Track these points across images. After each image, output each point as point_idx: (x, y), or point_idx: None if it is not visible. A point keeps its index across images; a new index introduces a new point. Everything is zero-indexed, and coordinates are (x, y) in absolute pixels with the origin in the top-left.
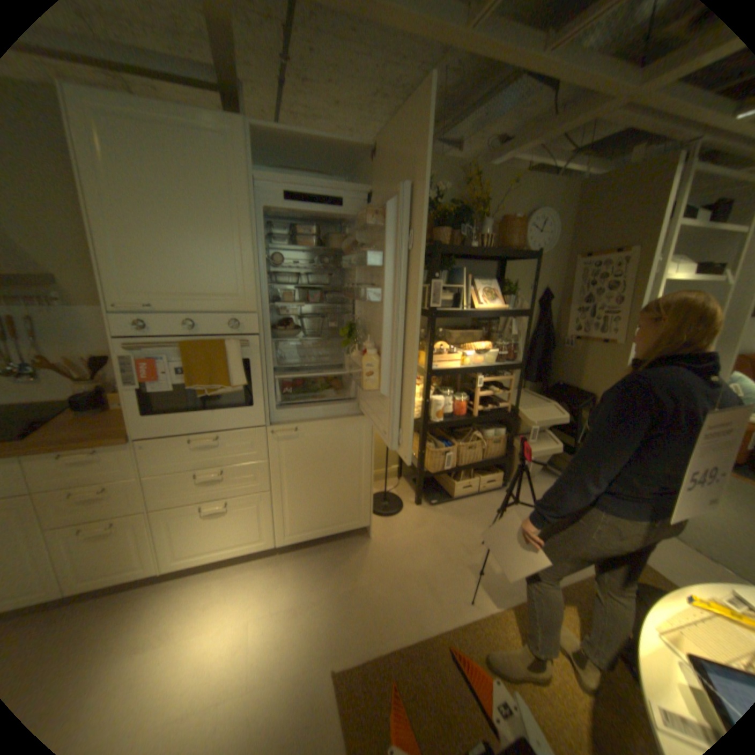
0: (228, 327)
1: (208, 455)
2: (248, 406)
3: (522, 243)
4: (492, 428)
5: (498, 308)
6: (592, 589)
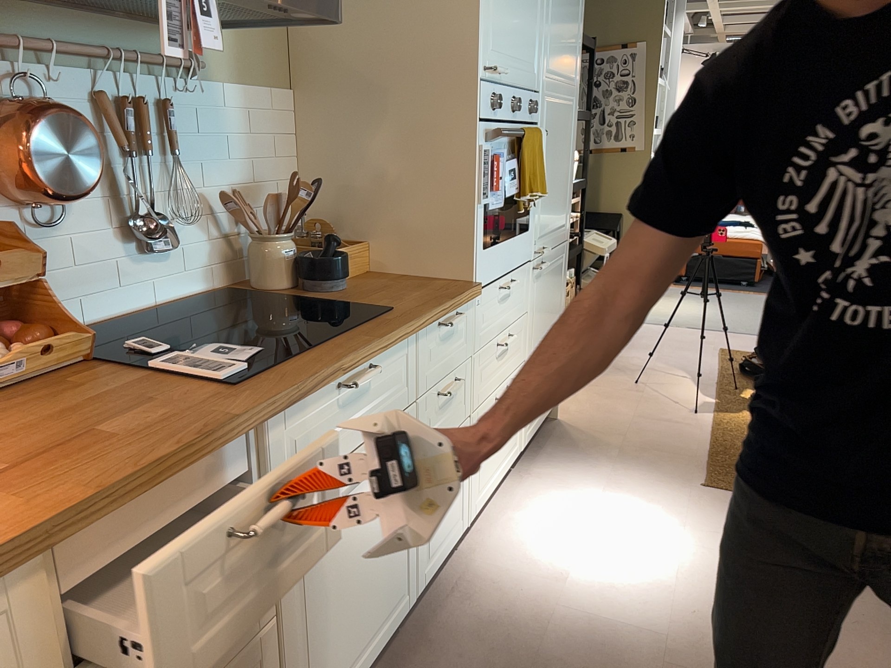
0: (530, 112)
1: (506, 308)
2: (527, 229)
3: None
4: None
5: None
6: (727, 372)
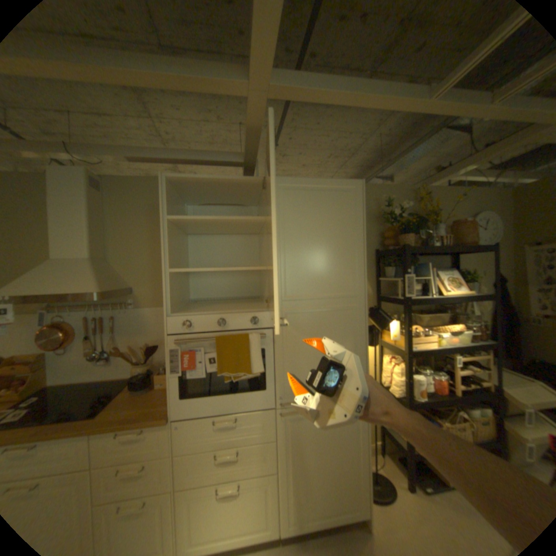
0: (250, 323)
1: (227, 436)
2: (262, 390)
3: (477, 239)
4: (477, 408)
5: (465, 294)
6: None
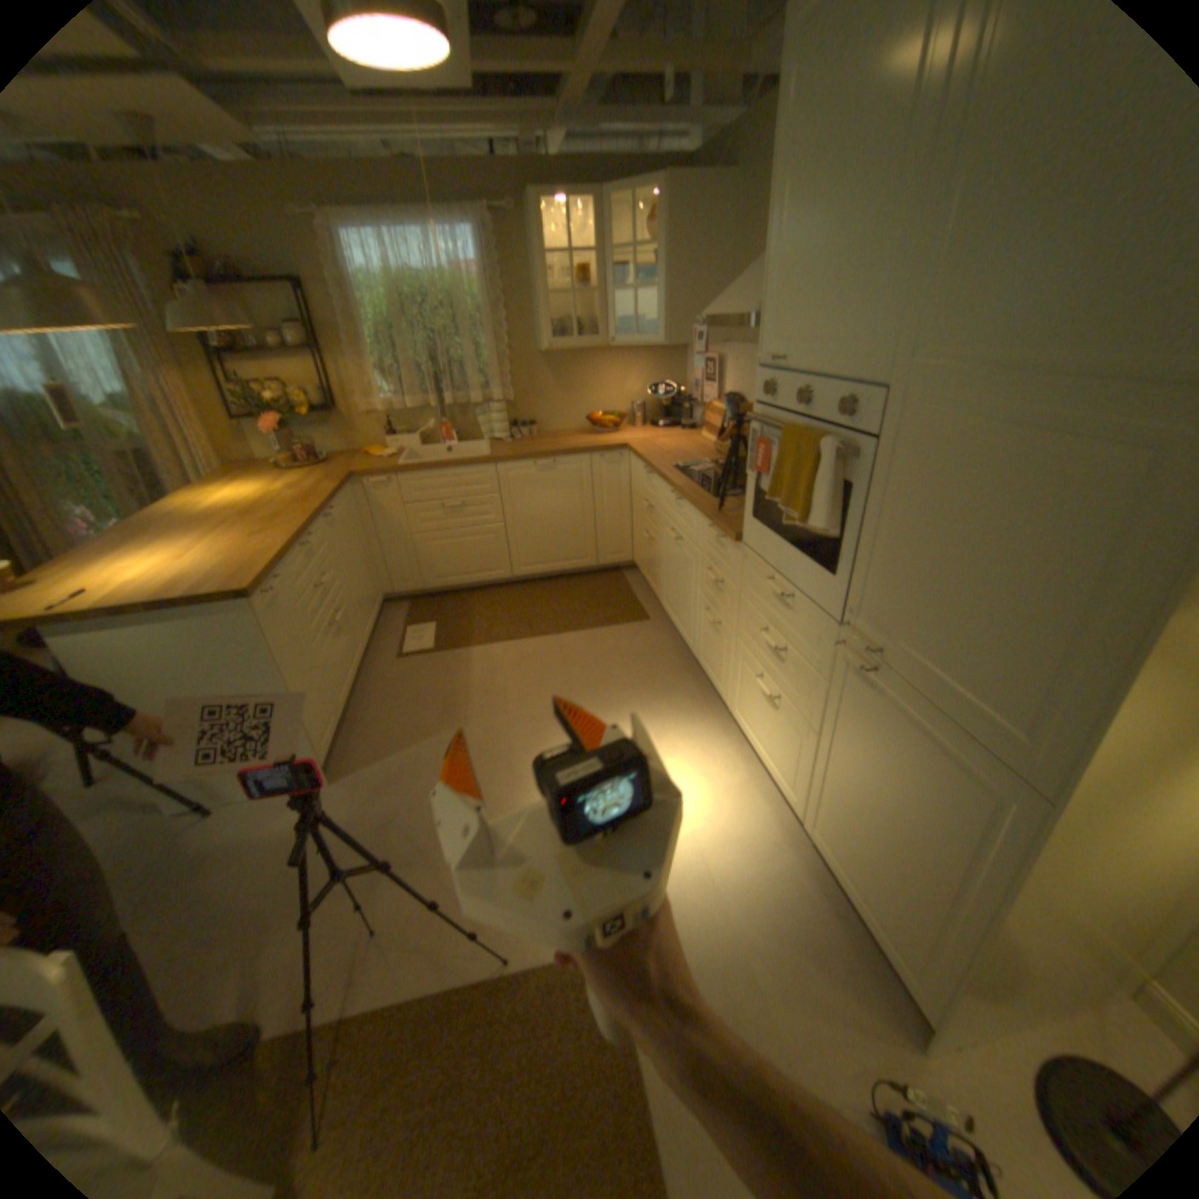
0: (841, 414)
1: (780, 615)
2: (830, 574)
3: None
4: None
5: None
6: None
